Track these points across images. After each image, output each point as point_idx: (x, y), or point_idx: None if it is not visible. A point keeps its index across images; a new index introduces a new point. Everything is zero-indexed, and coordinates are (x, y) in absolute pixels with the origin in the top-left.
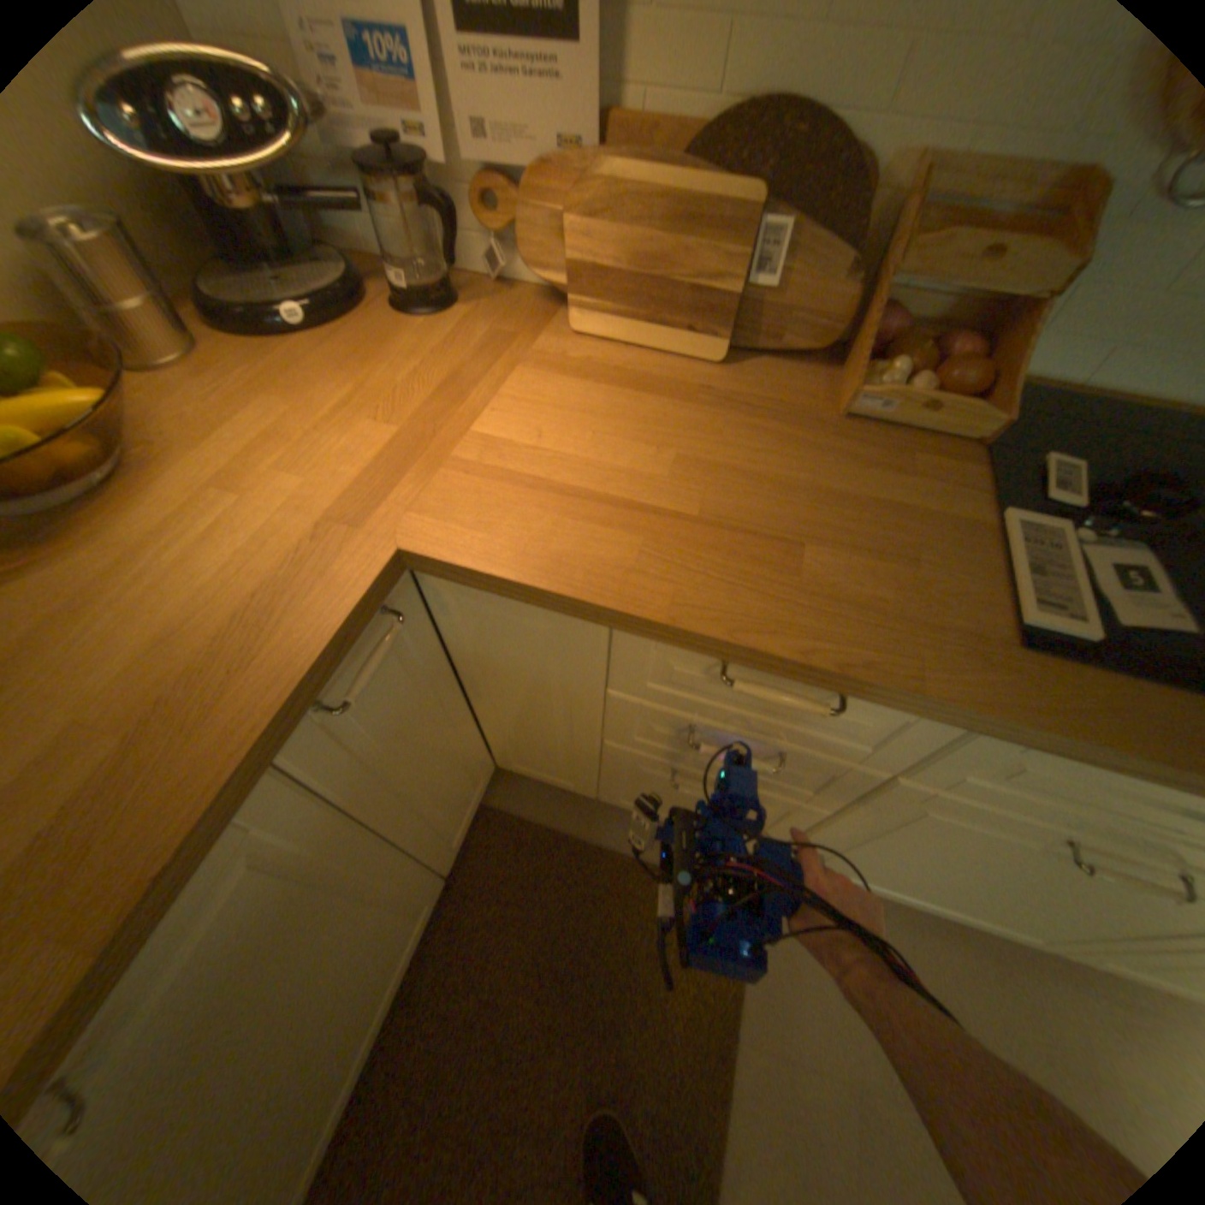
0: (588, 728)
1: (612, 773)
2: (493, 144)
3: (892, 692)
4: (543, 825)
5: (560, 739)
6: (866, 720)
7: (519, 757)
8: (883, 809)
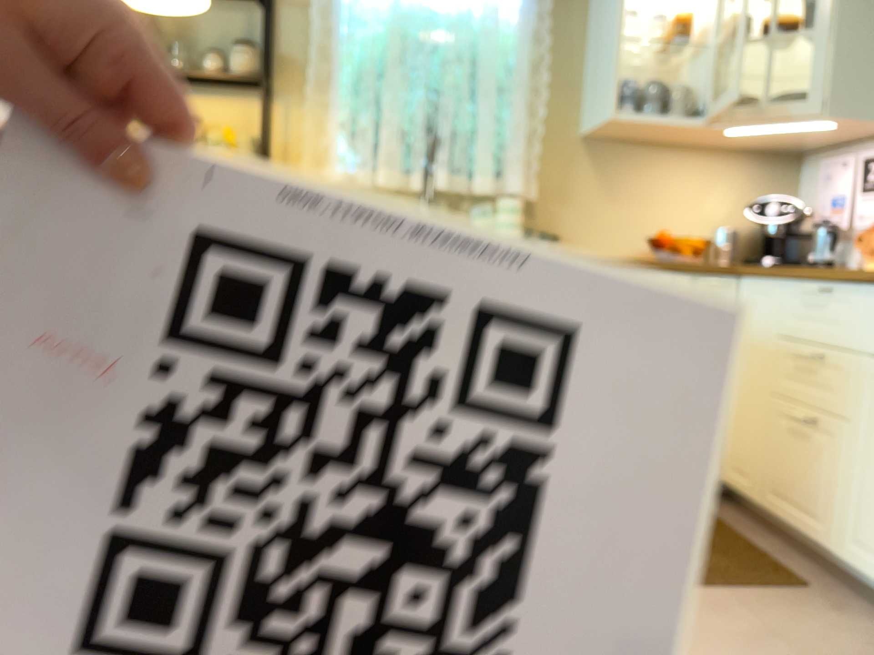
0: (768, 385)
1: (771, 445)
2: (869, 221)
3: (837, 274)
4: (720, 519)
5: (757, 409)
6: (844, 309)
7: (736, 455)
8: (867, 400)
